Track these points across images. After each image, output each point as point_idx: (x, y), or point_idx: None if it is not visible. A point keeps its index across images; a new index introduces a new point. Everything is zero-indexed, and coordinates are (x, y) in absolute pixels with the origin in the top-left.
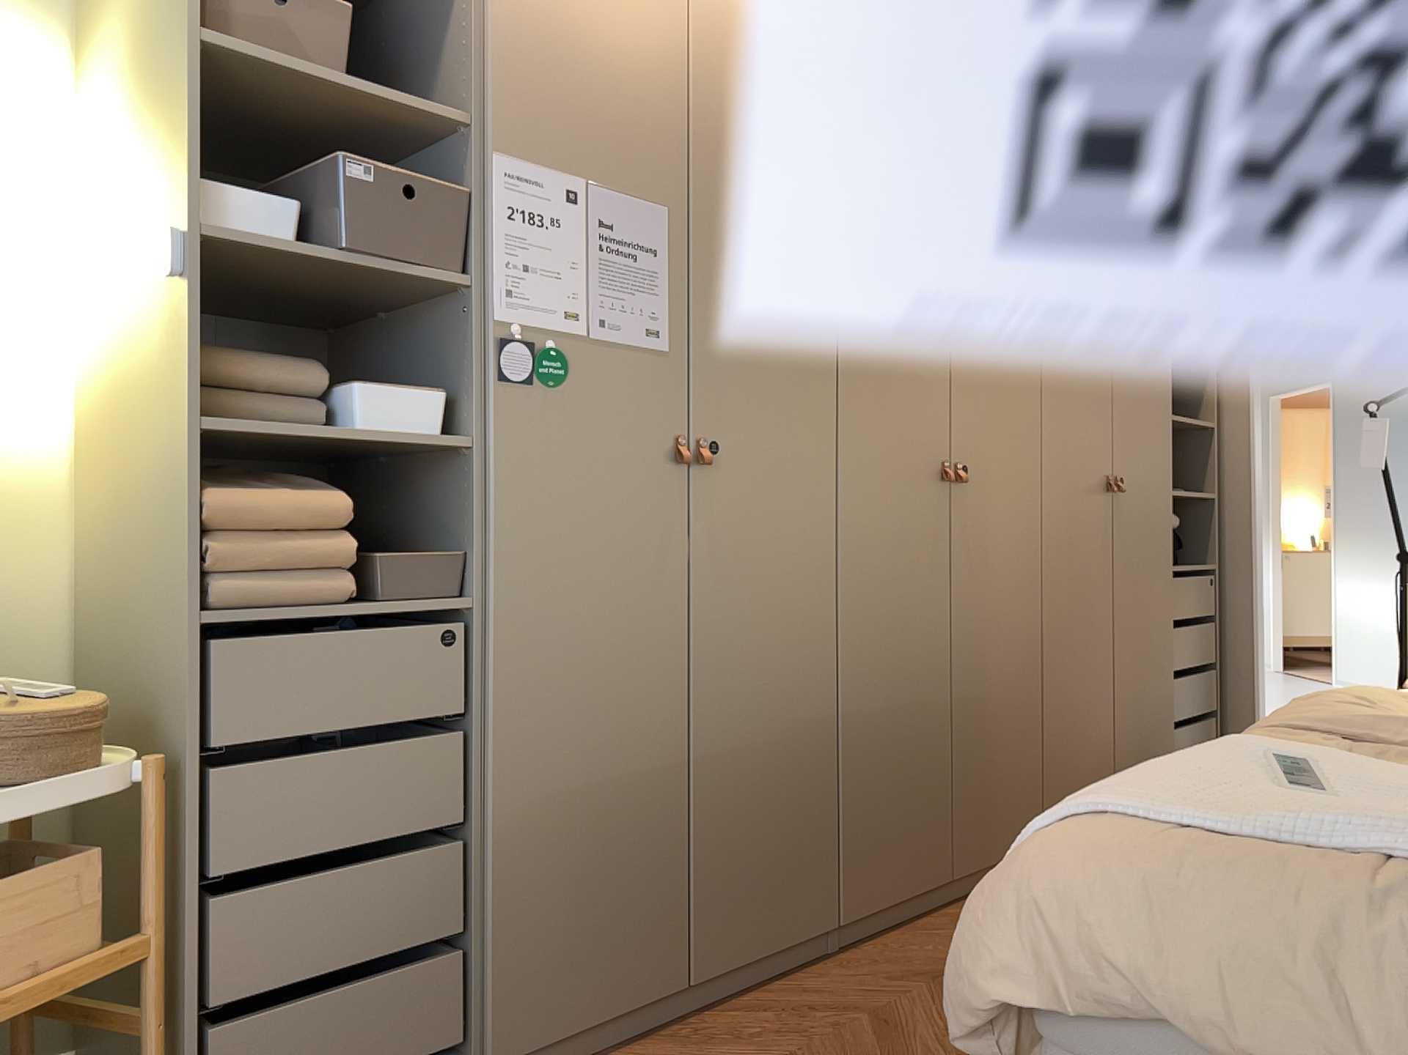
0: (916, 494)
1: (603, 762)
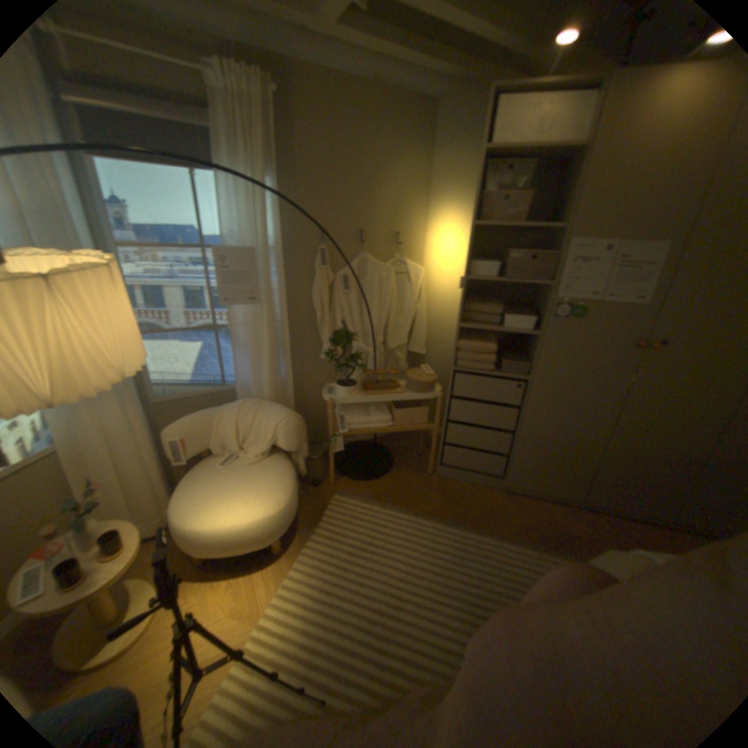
0: None
1: (569, 433)
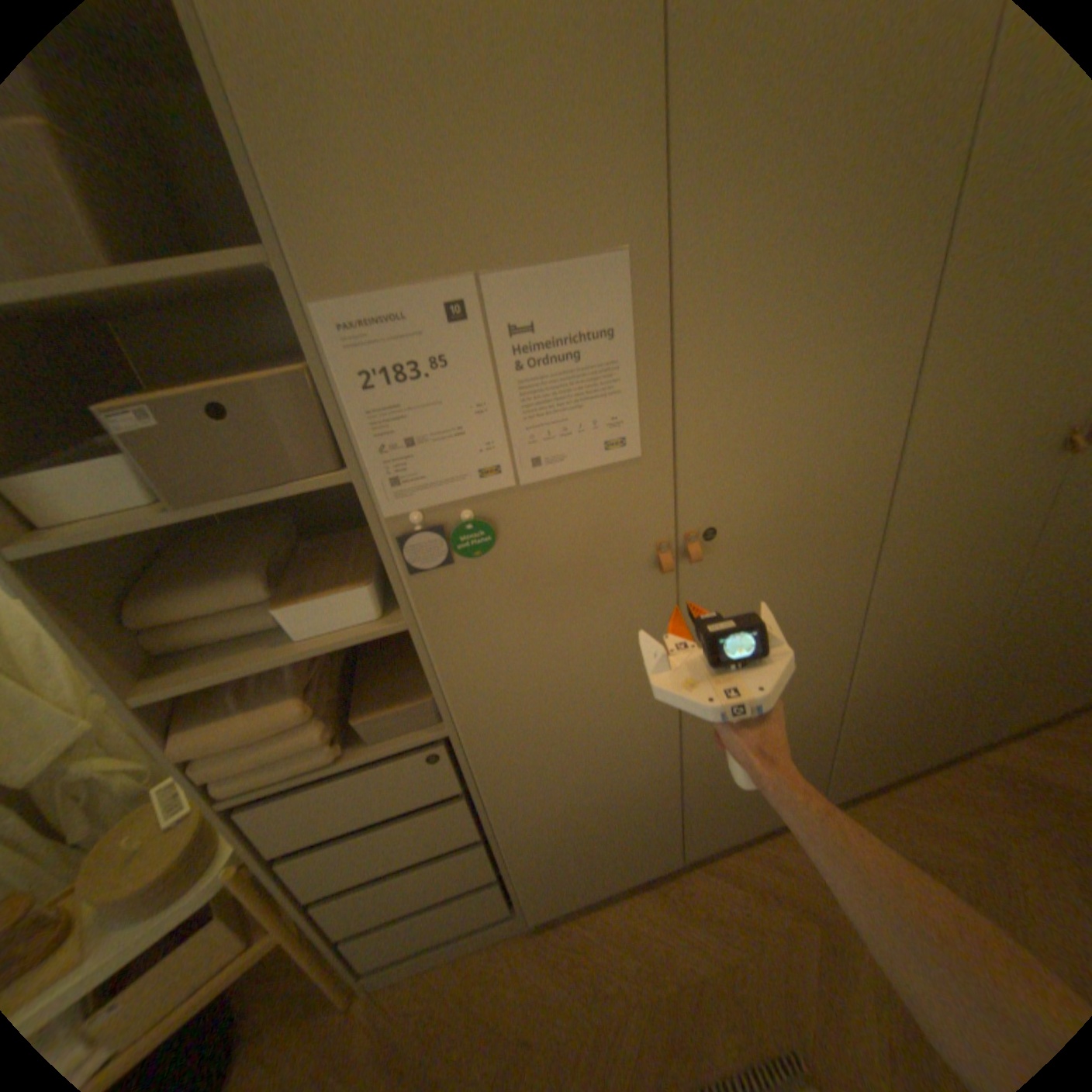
0: (1007, 483)
1: (596, 788)
